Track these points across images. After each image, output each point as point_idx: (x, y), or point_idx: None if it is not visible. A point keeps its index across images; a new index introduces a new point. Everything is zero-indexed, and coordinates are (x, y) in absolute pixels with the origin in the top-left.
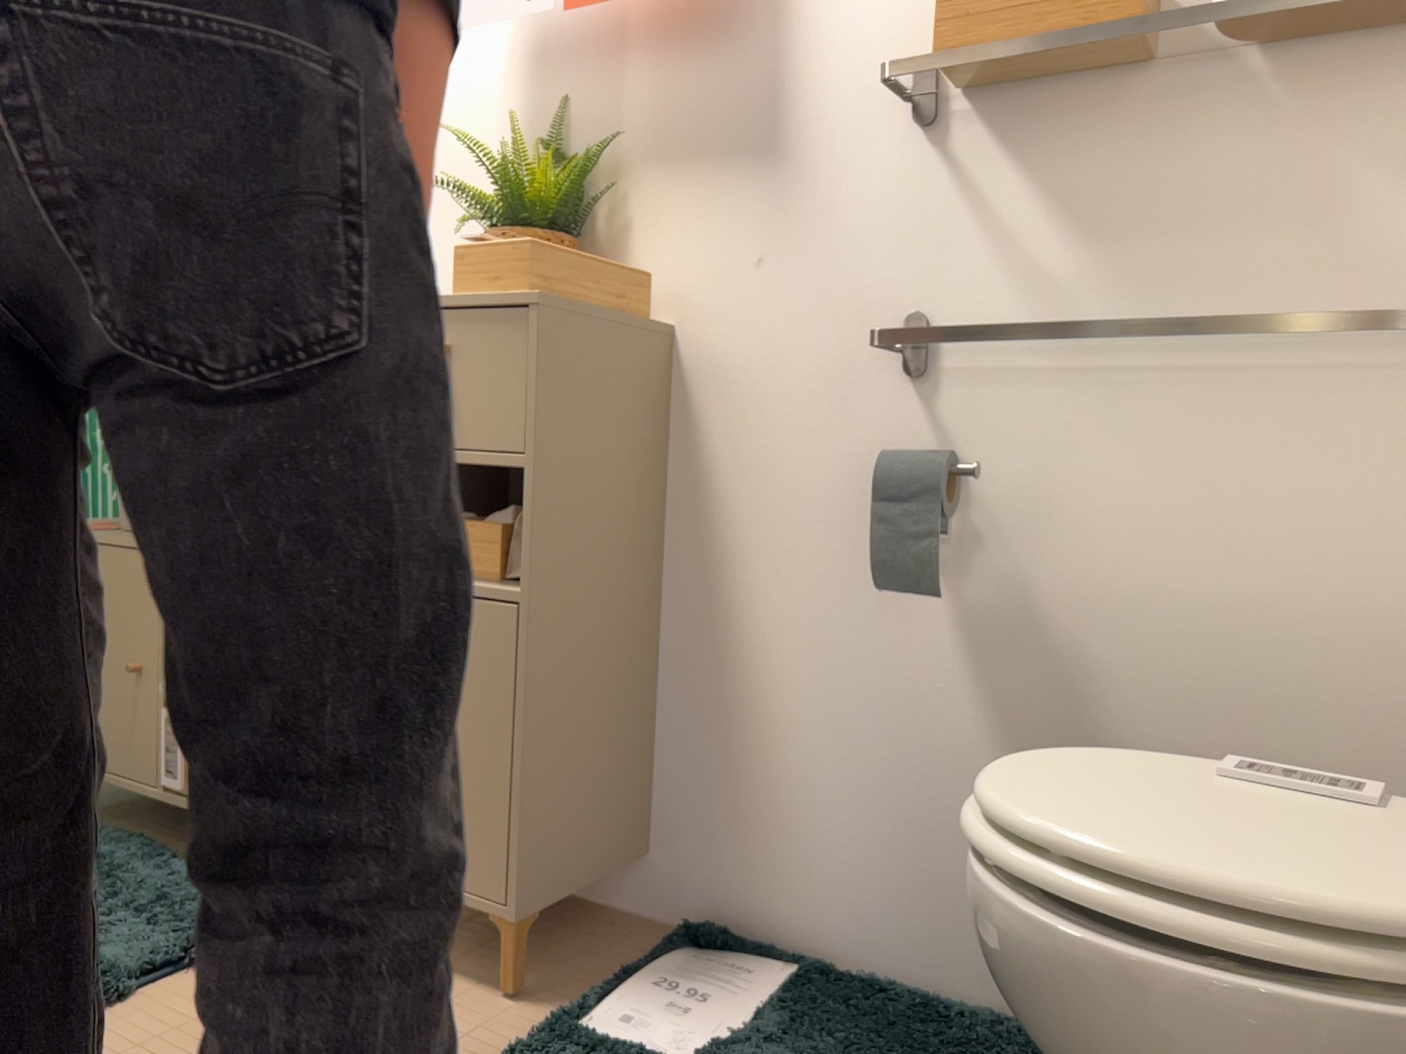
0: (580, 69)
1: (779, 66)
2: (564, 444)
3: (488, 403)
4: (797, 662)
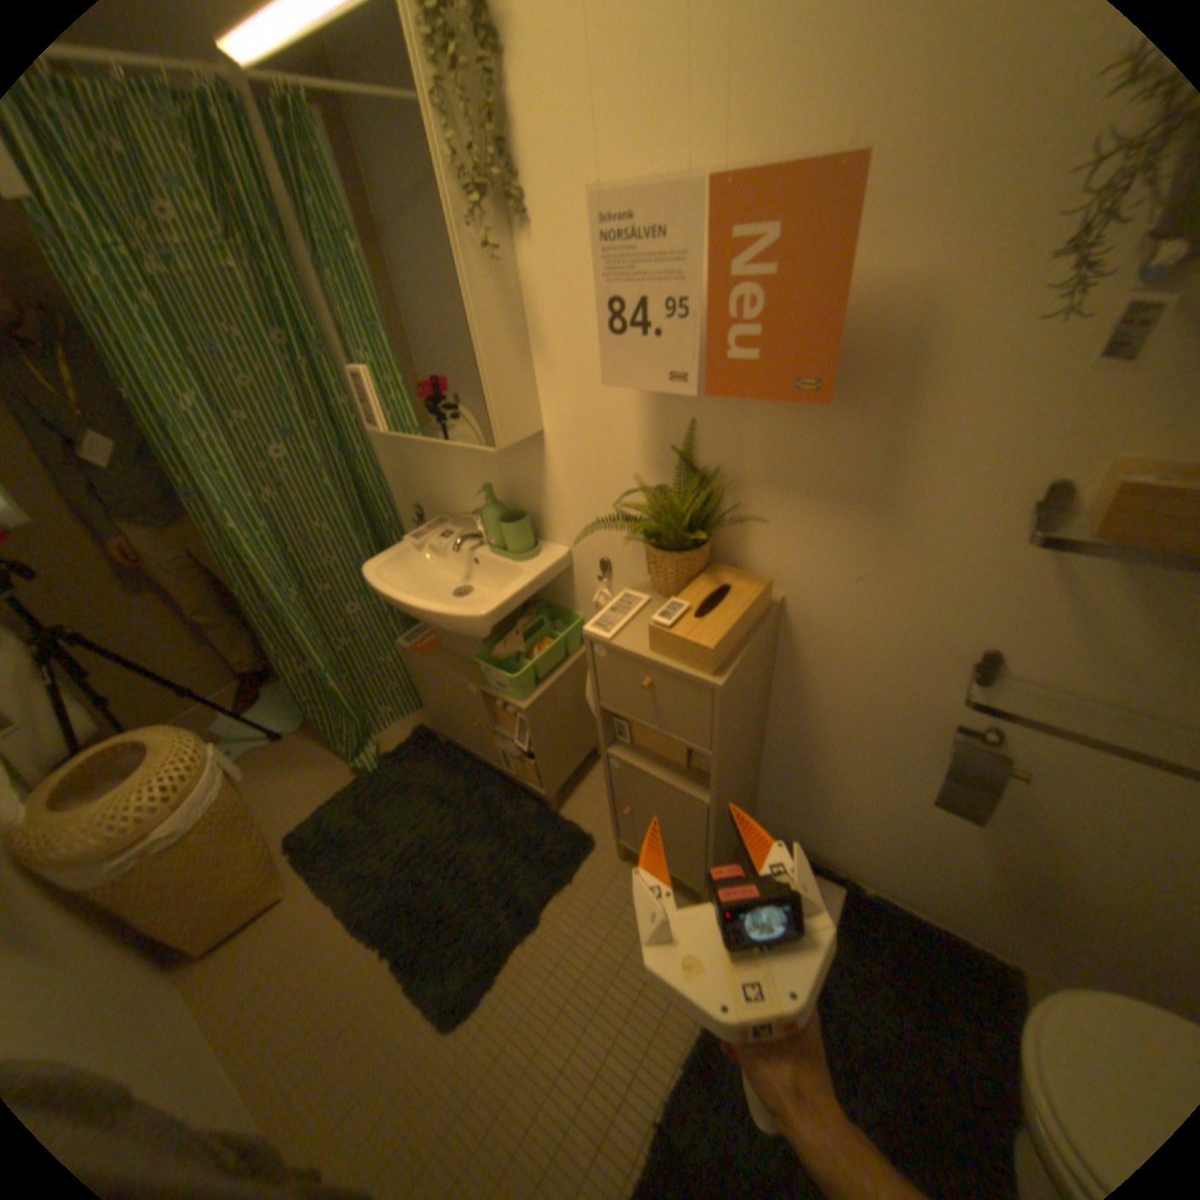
0: (707, 399)
1: (904, 443)
2: (733, 732)
3: (685, 719)
4: (859, 780)
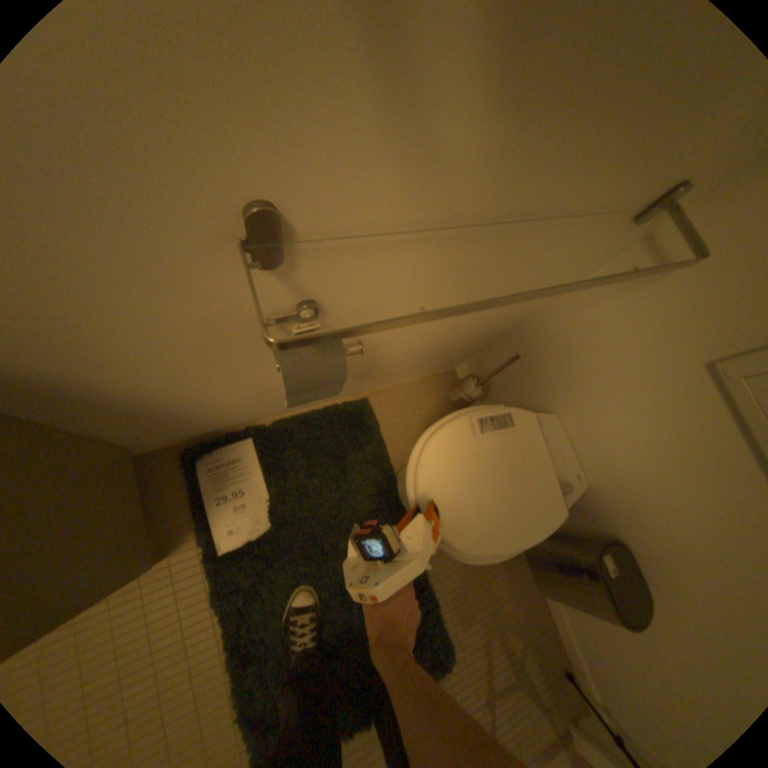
0: None
1: None
2: None
3: None
4: (199, 391)
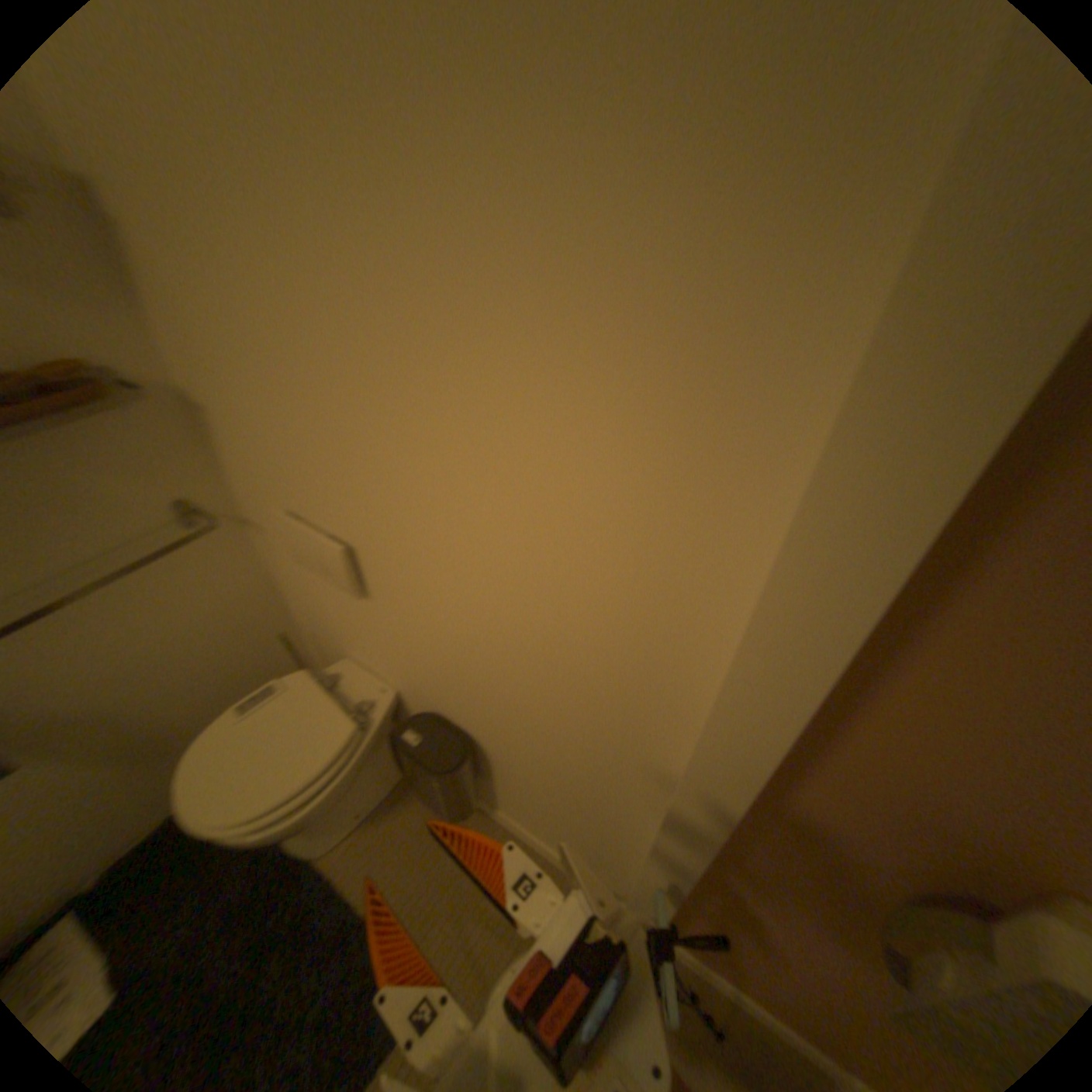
0: None
1: None
2: None
3: None
4: None
